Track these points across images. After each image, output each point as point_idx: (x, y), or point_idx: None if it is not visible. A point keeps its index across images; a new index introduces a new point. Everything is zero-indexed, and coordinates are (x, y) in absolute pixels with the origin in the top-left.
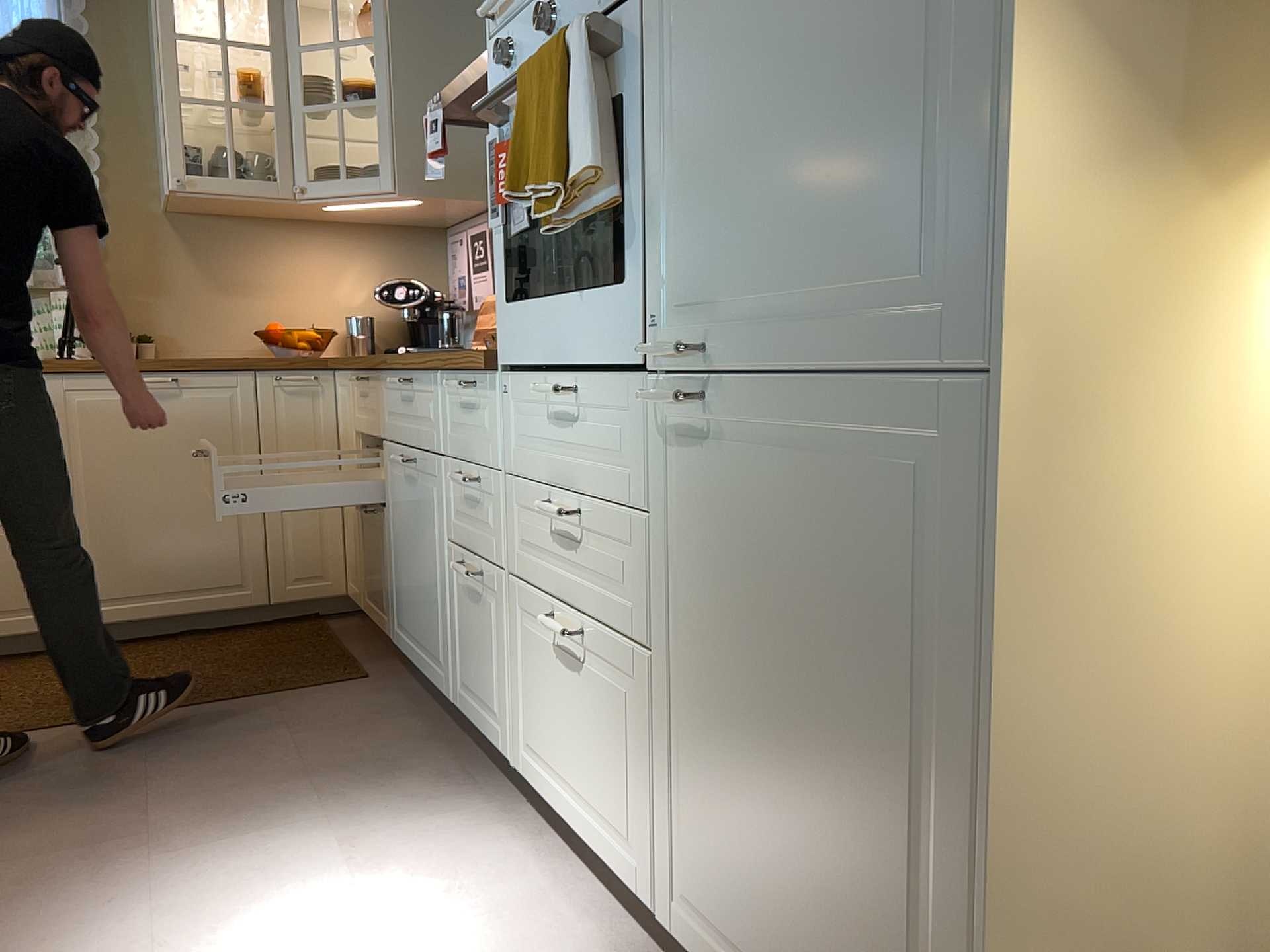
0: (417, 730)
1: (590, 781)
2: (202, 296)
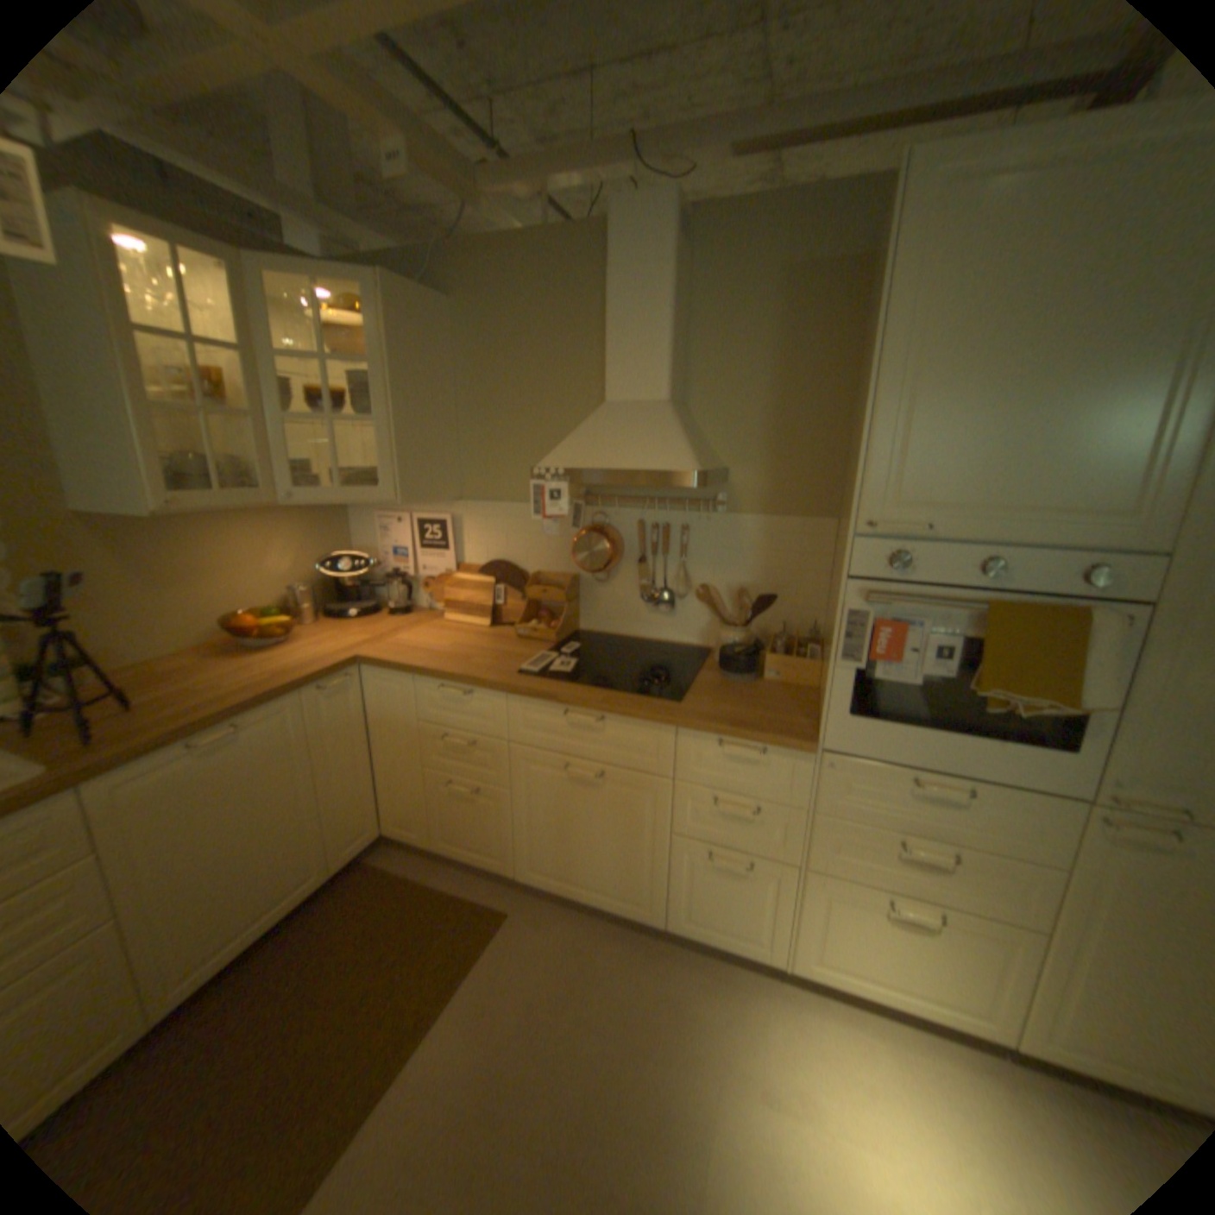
0: (621, 953)
1: (928, 985)
2: (132, 598)
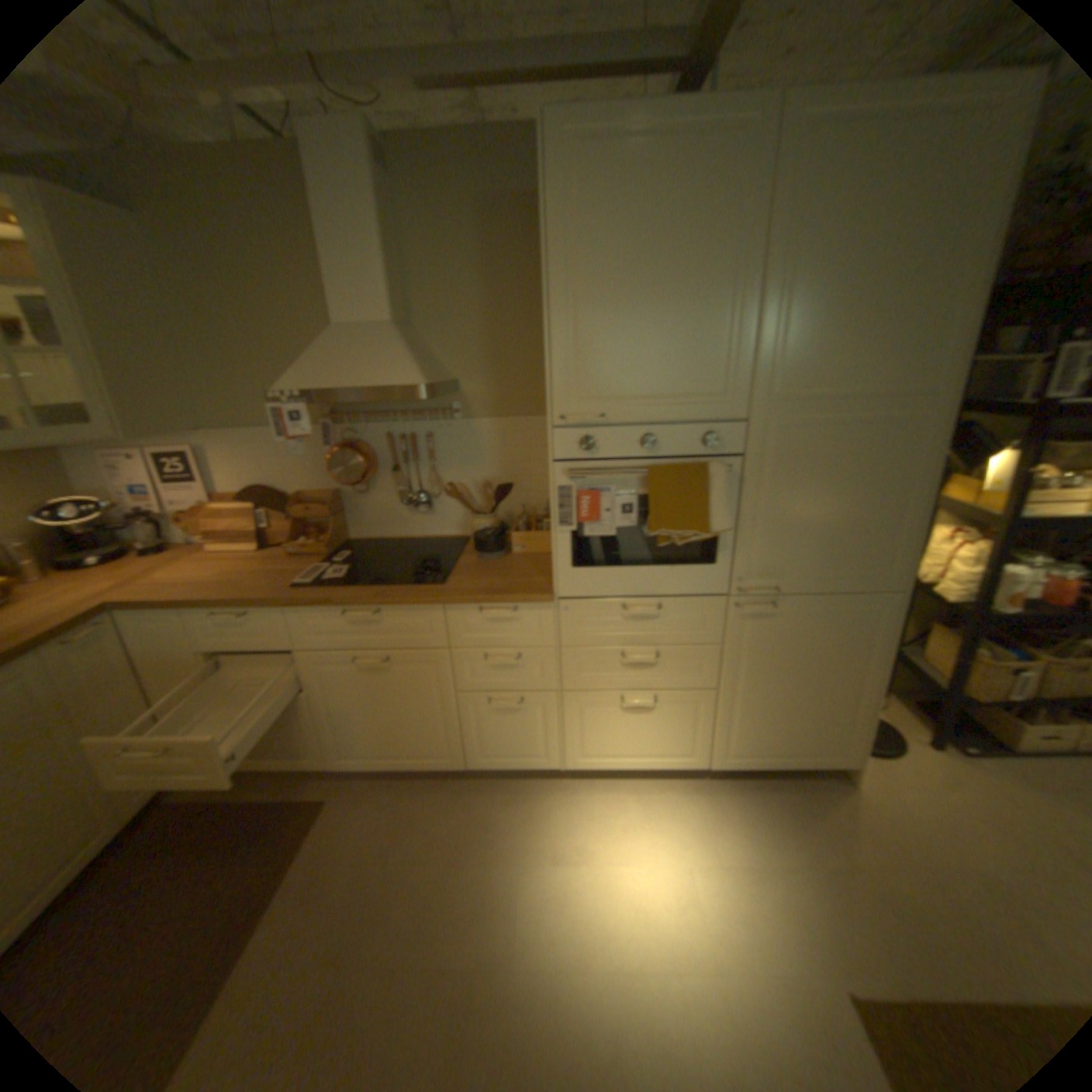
0: (433, 798)
1: (653, 746)
2: None
